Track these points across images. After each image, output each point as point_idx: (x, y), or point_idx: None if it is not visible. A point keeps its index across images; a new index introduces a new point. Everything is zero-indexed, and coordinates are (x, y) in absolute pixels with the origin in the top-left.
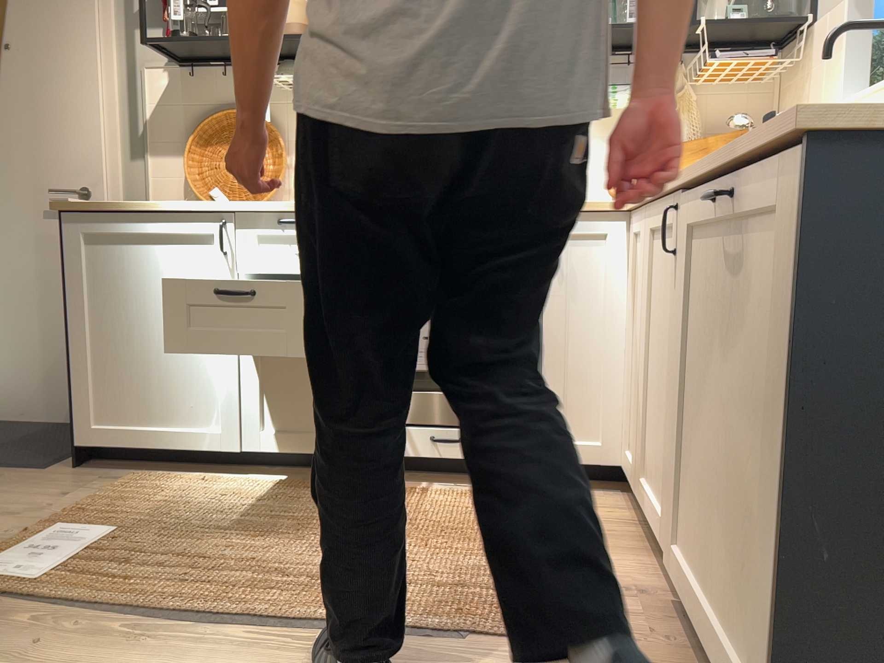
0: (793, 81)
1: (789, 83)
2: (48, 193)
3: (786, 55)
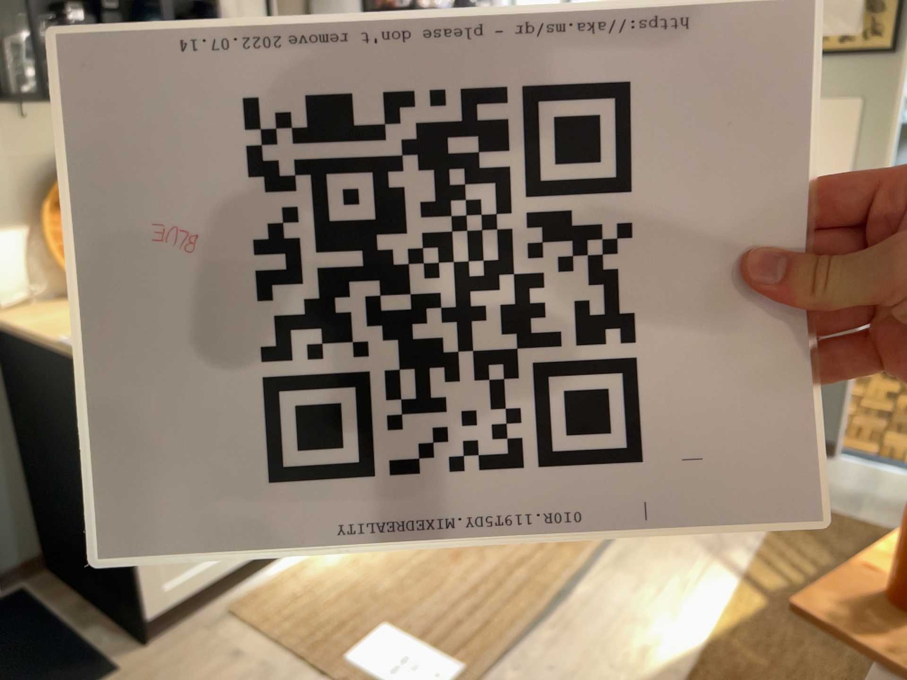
0: None
1: None
2: None
3: None
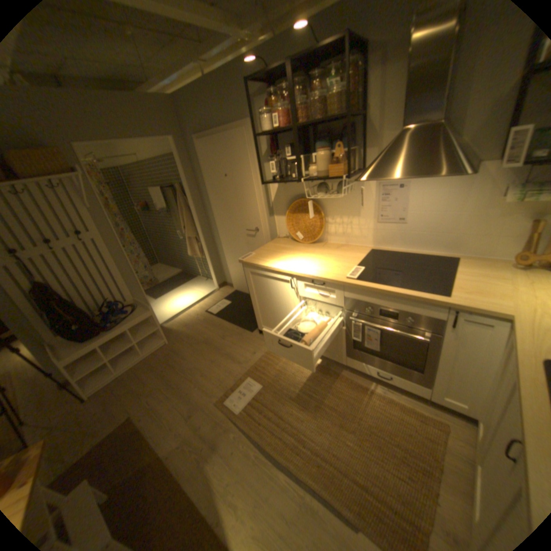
0: None
1: None
2: (246, 230)
3: None
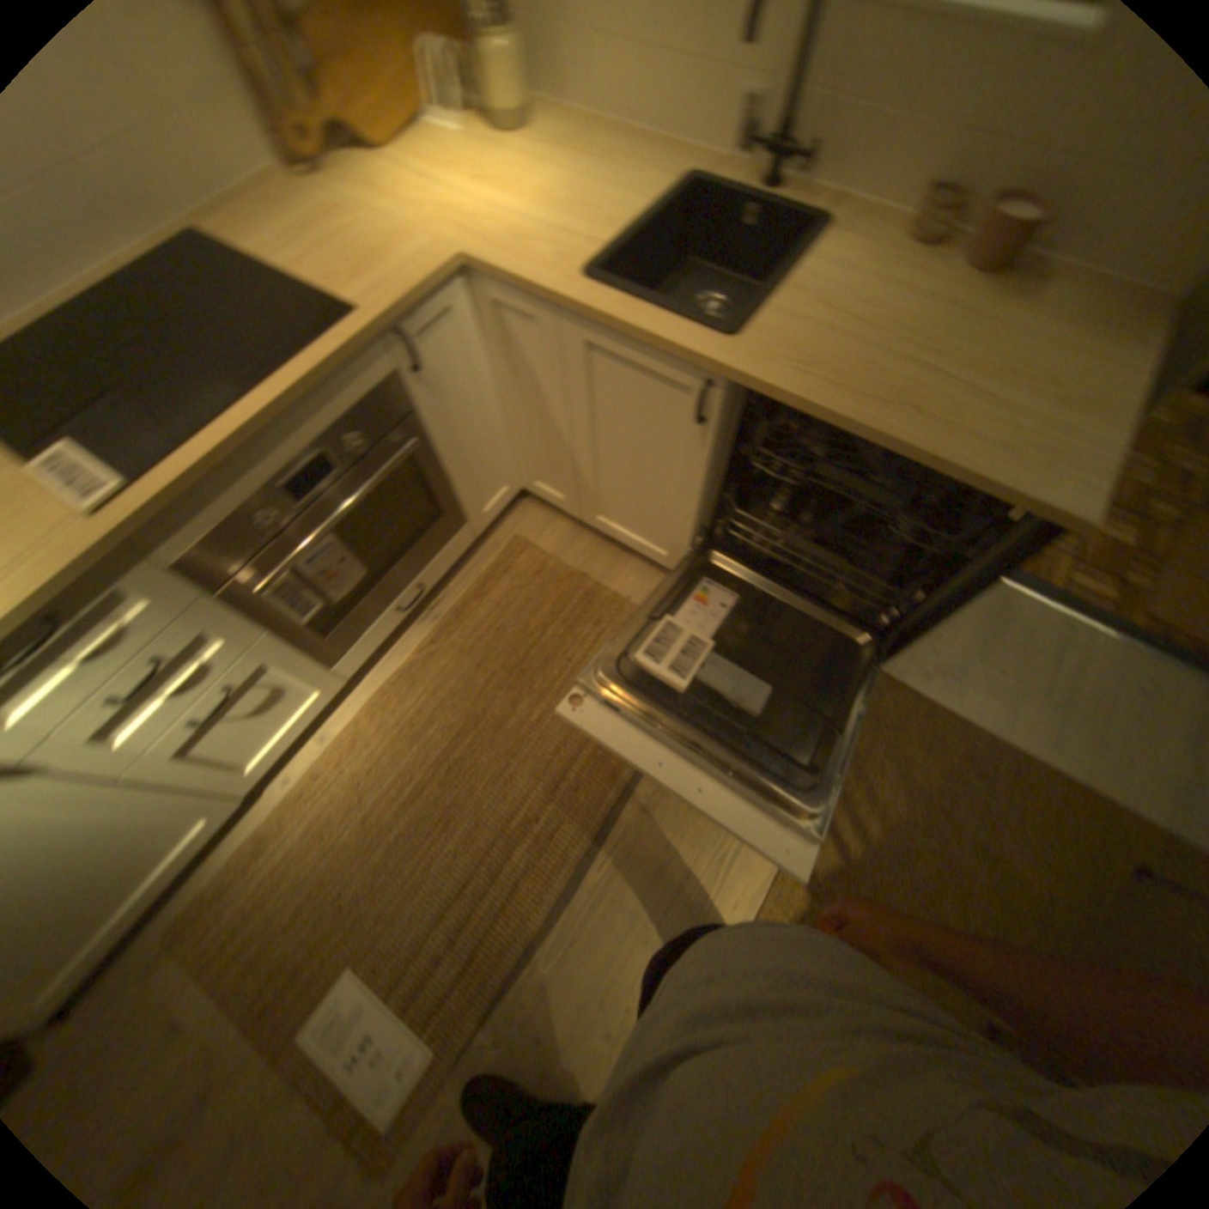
0: None
1: None
2: None
3: None
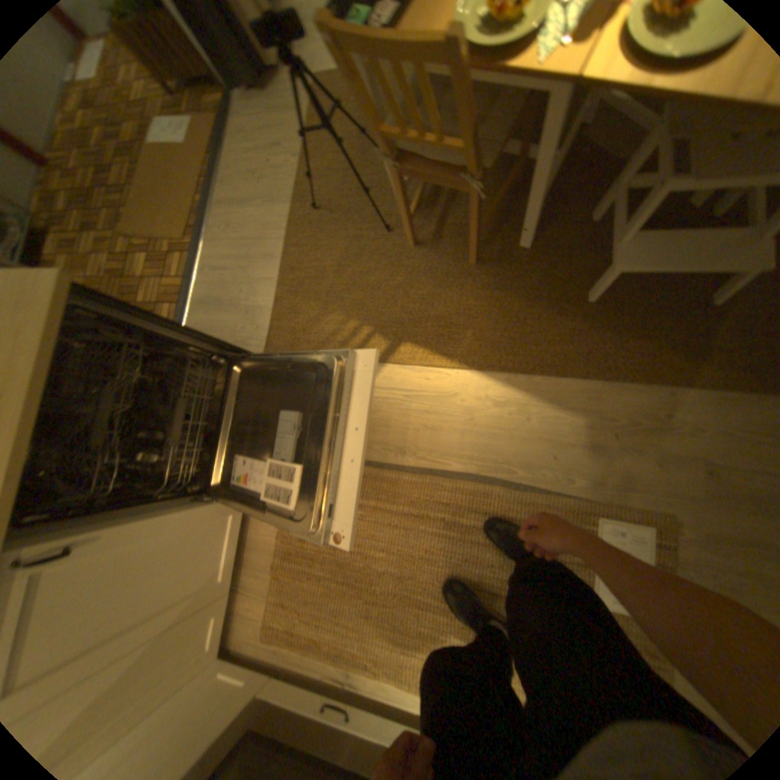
0: None
1: None
2: None
3: None
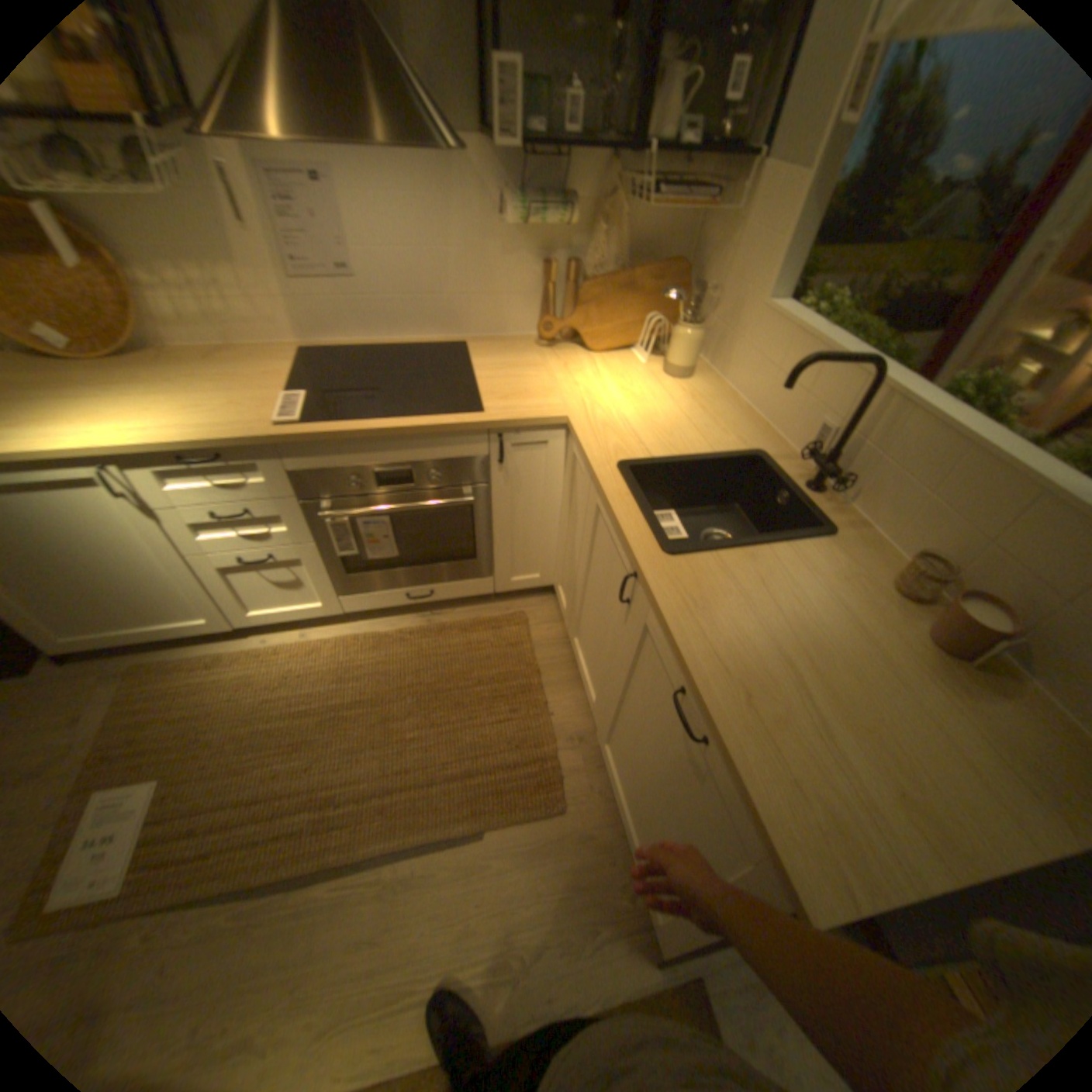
0: (729, 211)
1: (725, 209)
2: None
3: (730, 167)
